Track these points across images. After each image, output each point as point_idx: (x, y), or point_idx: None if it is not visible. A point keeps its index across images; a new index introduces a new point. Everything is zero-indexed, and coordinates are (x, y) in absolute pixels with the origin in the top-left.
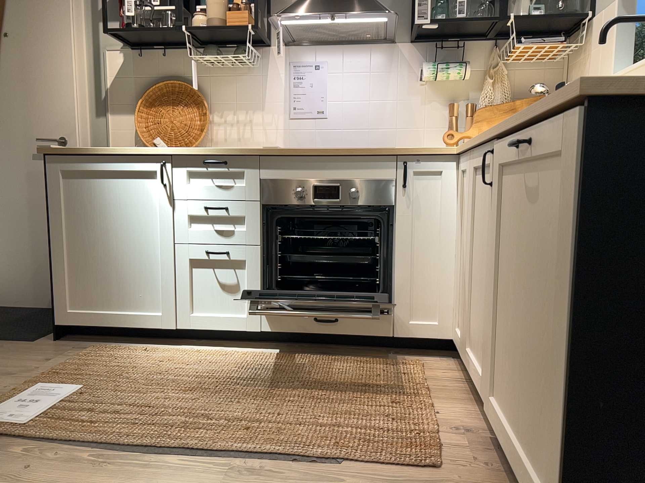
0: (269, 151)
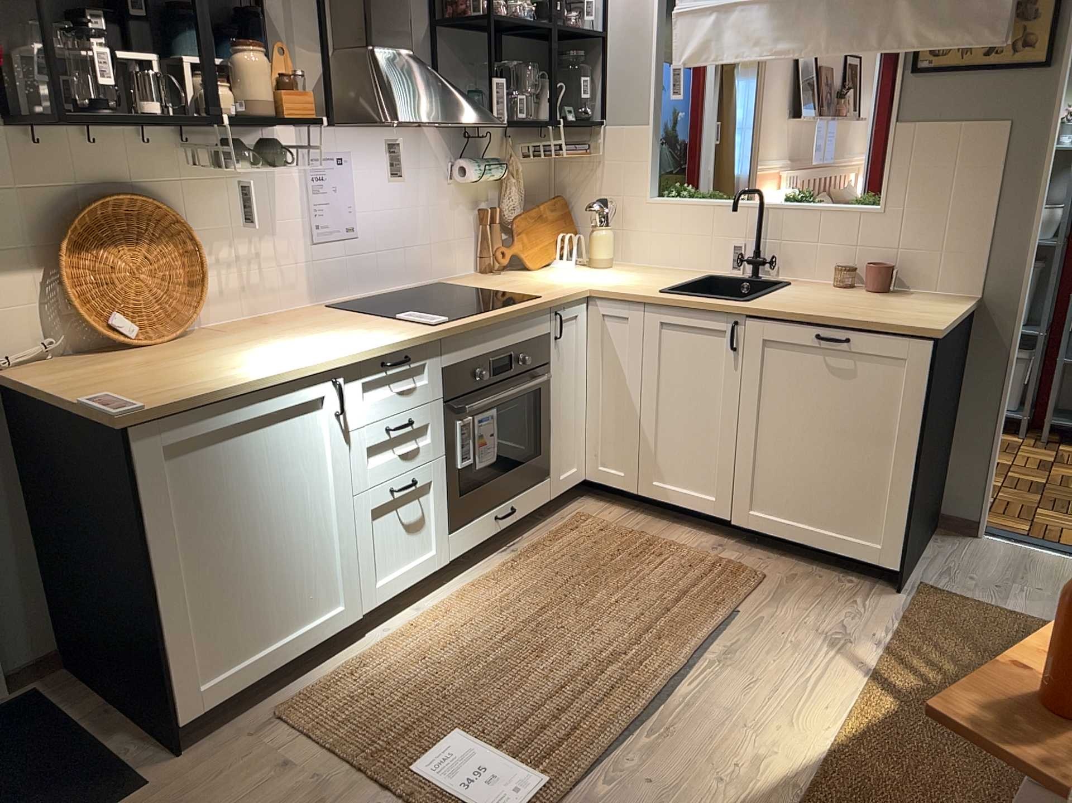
0: (454, 331)
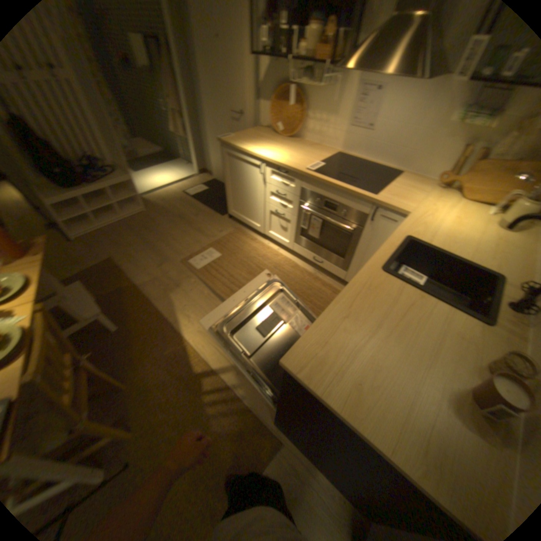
0: (305, 175)
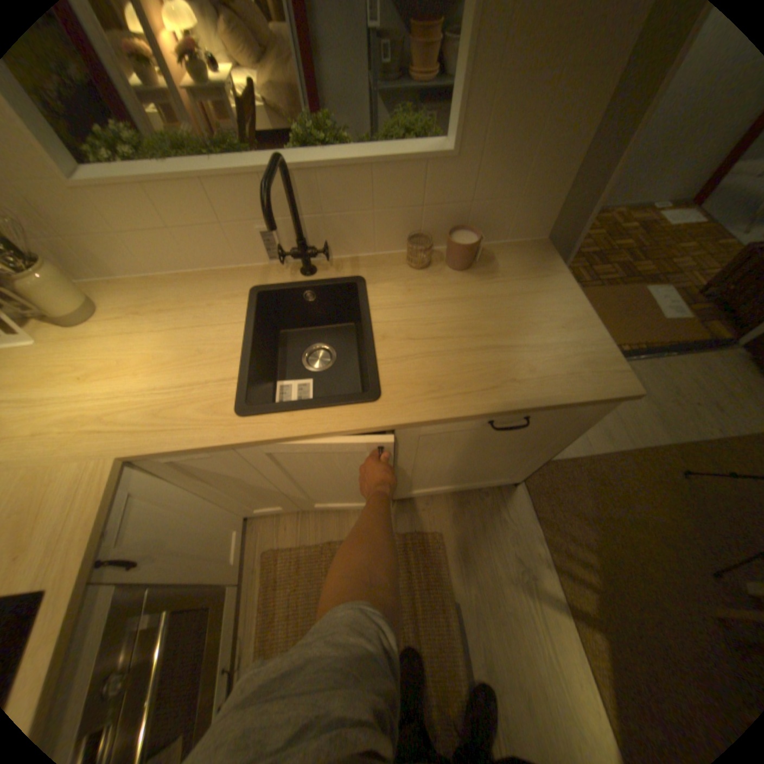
0: None
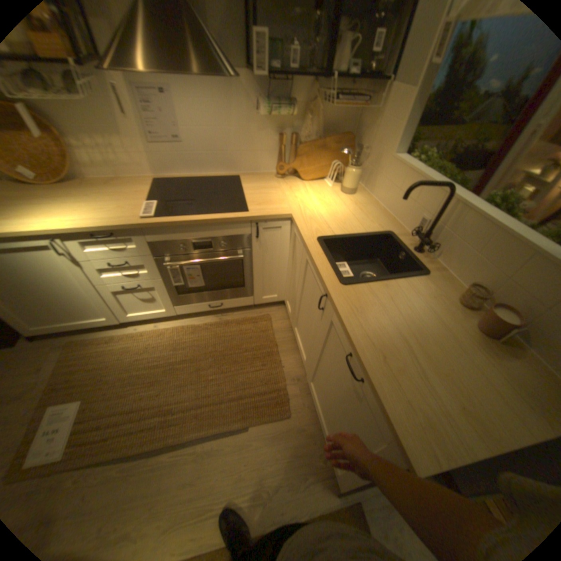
0: (150, 225)
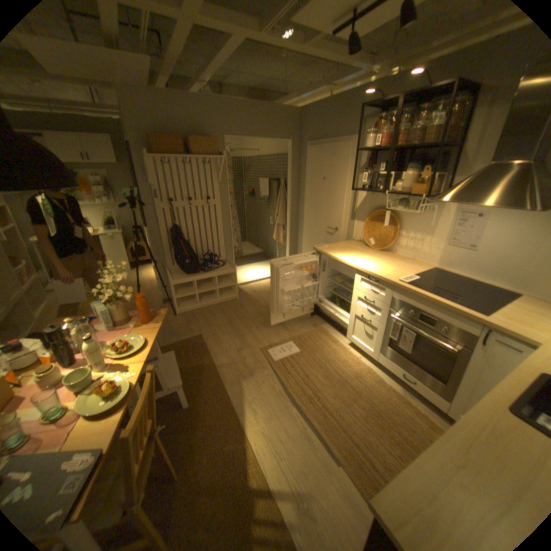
0: (399, 286)
